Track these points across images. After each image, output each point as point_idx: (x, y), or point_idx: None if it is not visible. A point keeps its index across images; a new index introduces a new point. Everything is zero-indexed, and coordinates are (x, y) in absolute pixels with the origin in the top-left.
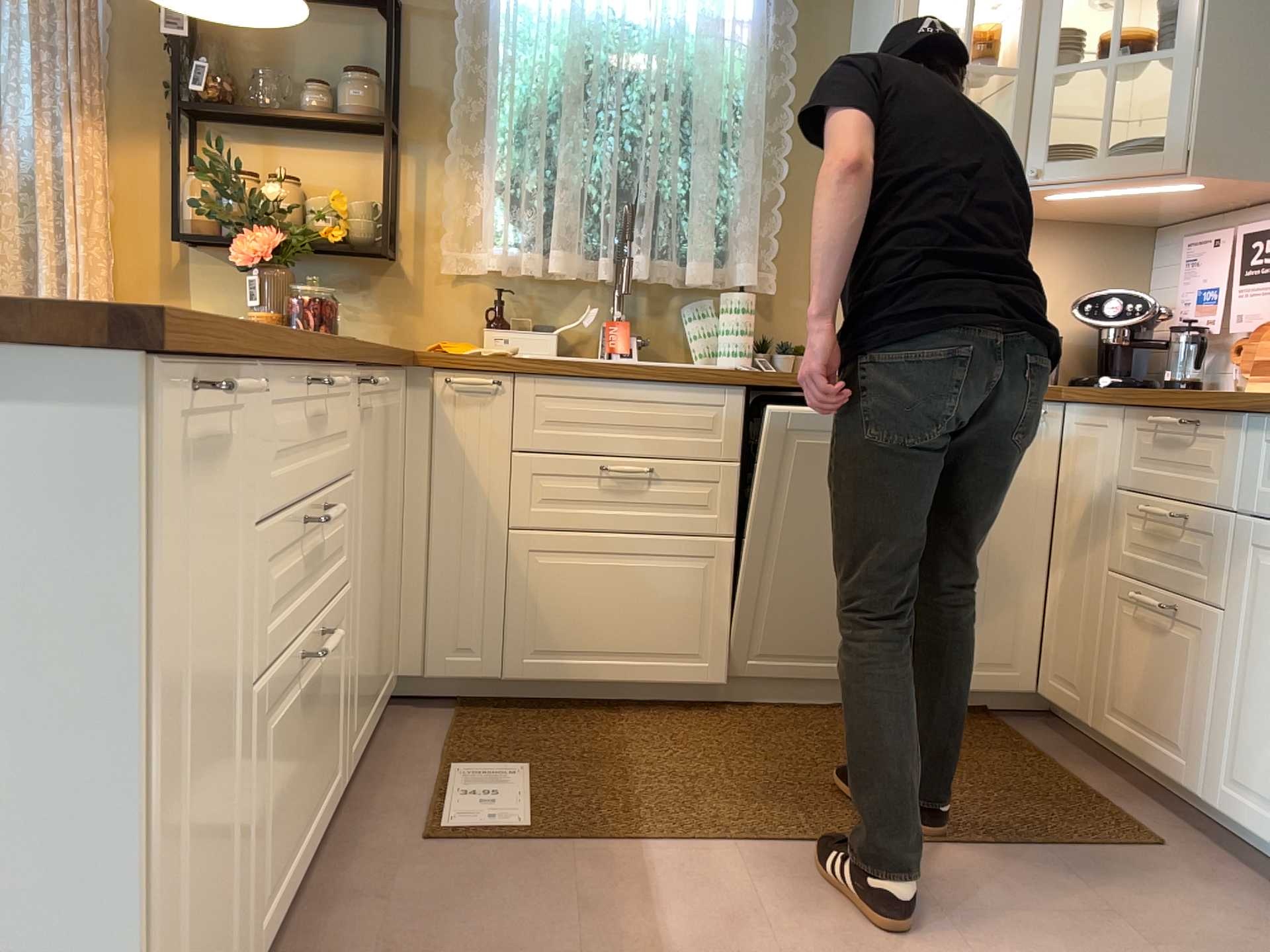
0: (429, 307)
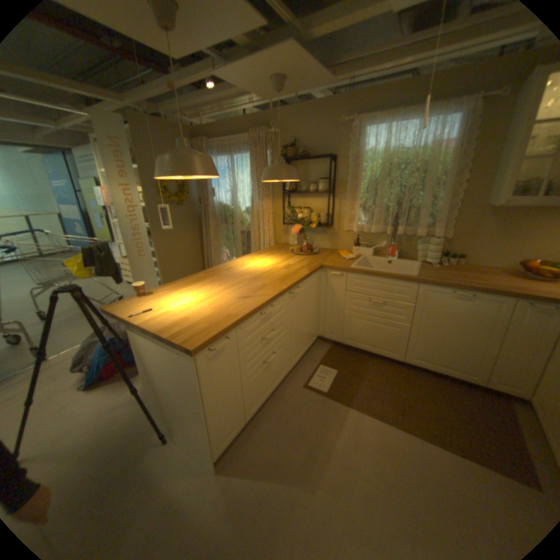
0: (340, 238)
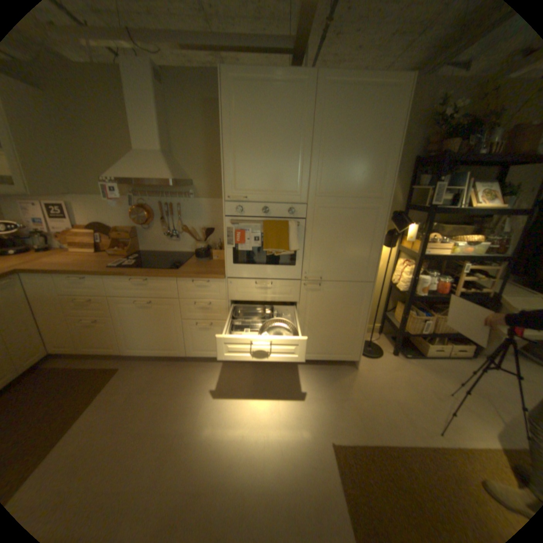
0: None
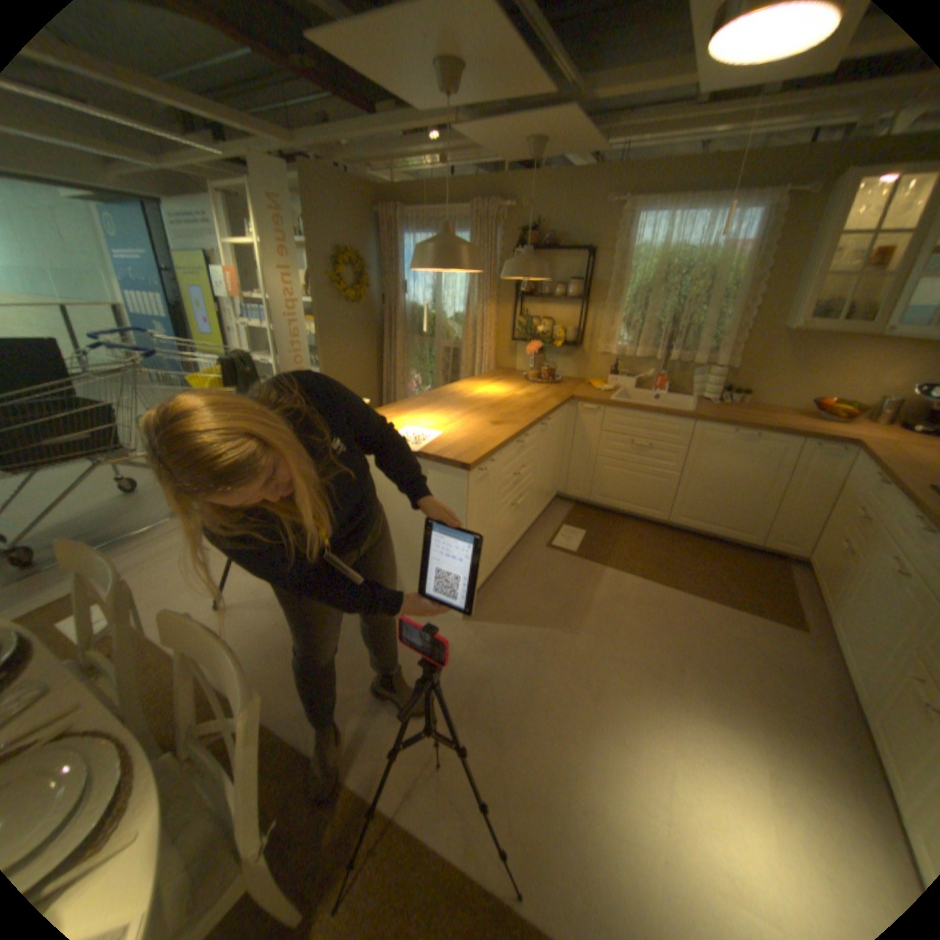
0: (590, 364)
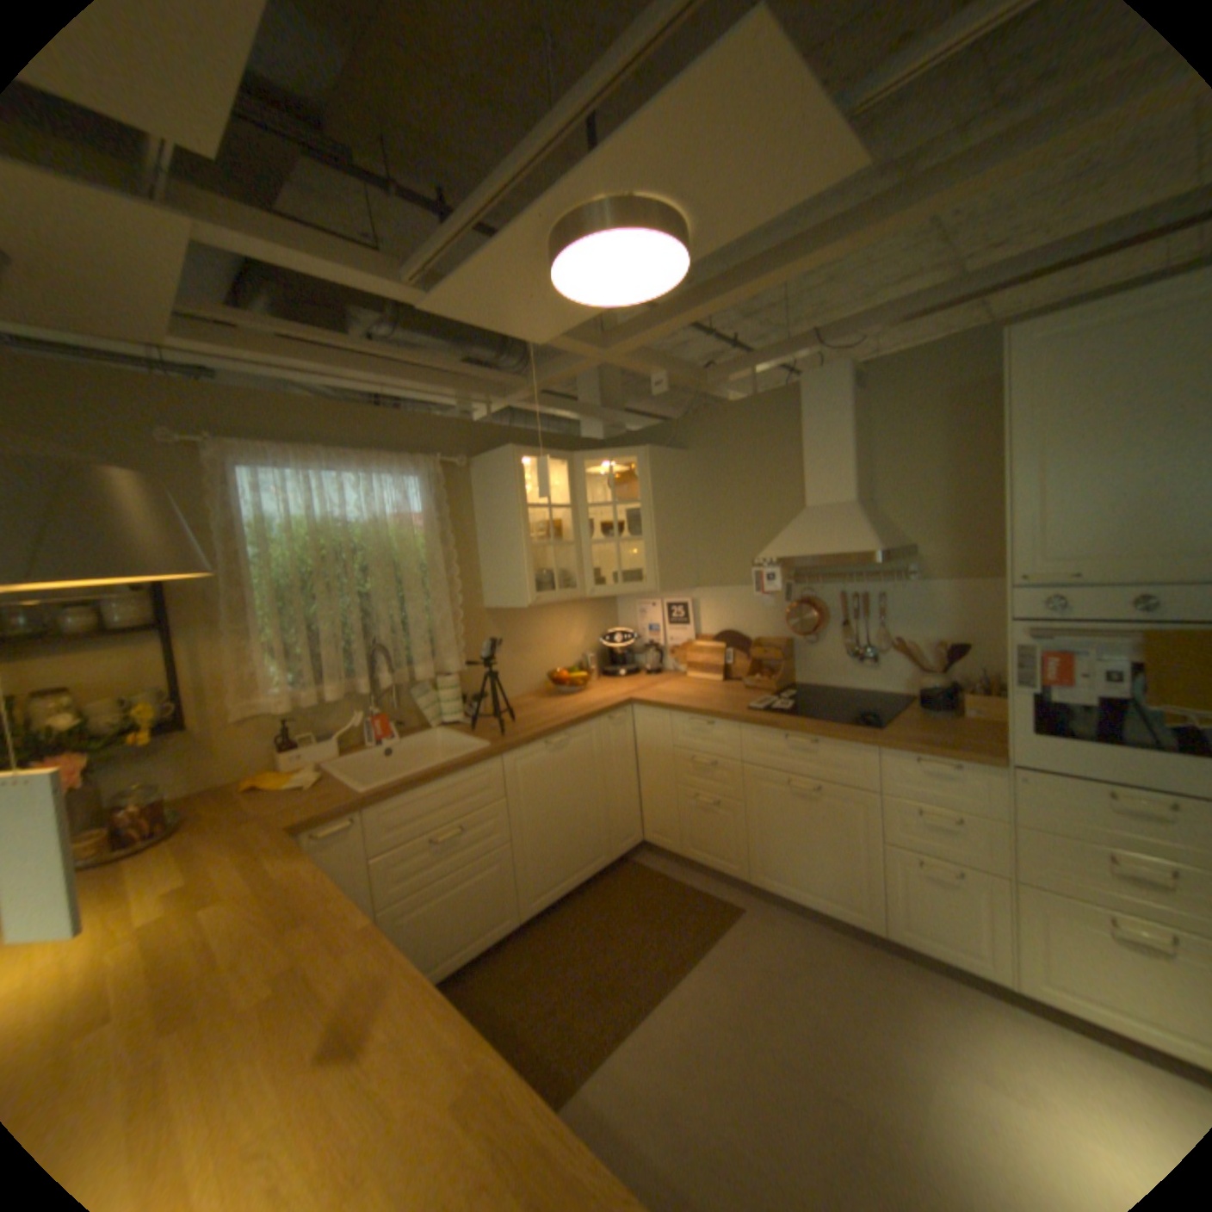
0: (215, 755)
